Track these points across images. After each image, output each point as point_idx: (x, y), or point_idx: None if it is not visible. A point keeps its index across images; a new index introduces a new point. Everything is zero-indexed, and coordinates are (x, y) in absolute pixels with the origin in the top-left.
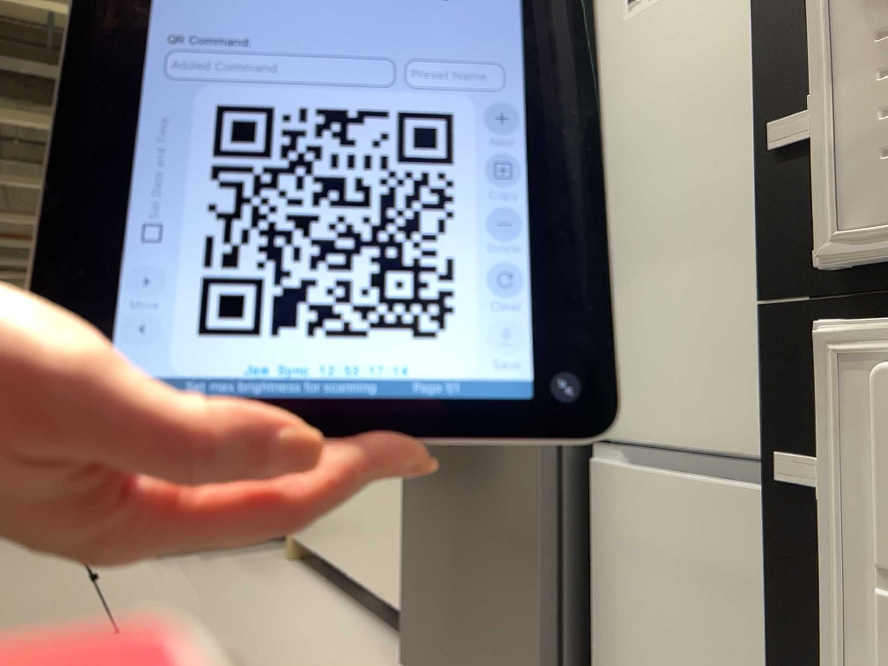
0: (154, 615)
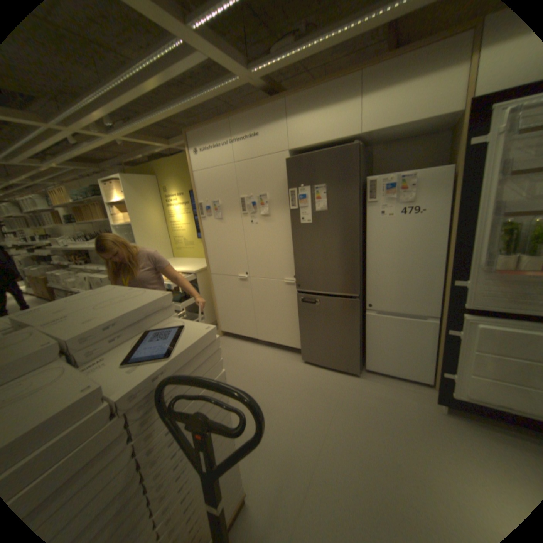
0: None
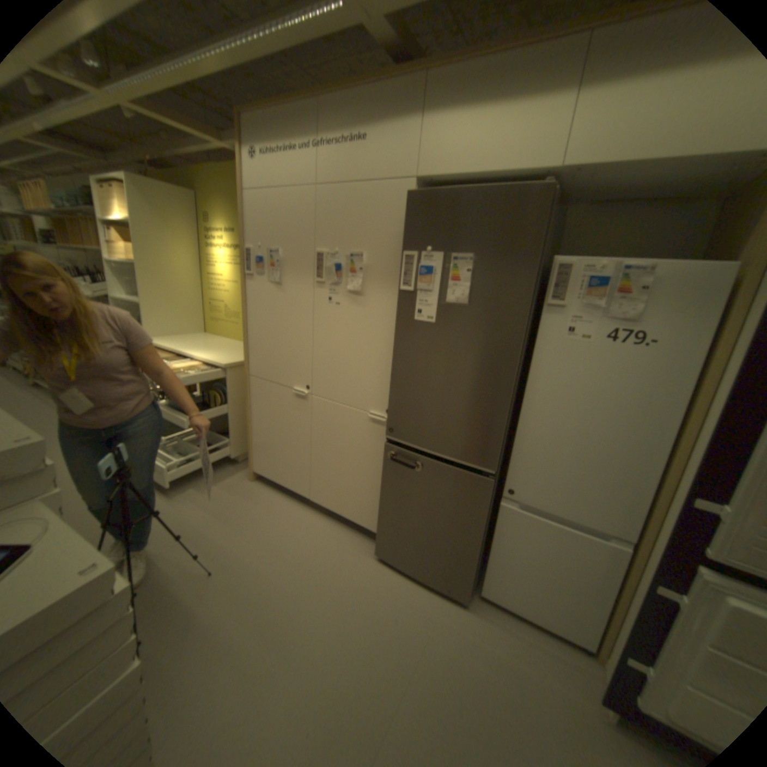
0: (214, 548)
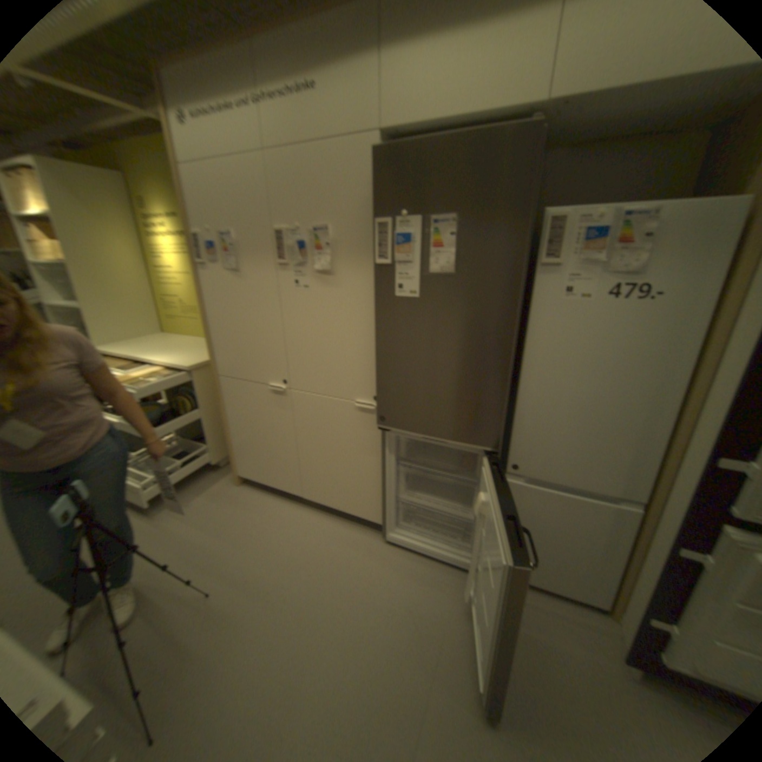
0: (205, 566)
